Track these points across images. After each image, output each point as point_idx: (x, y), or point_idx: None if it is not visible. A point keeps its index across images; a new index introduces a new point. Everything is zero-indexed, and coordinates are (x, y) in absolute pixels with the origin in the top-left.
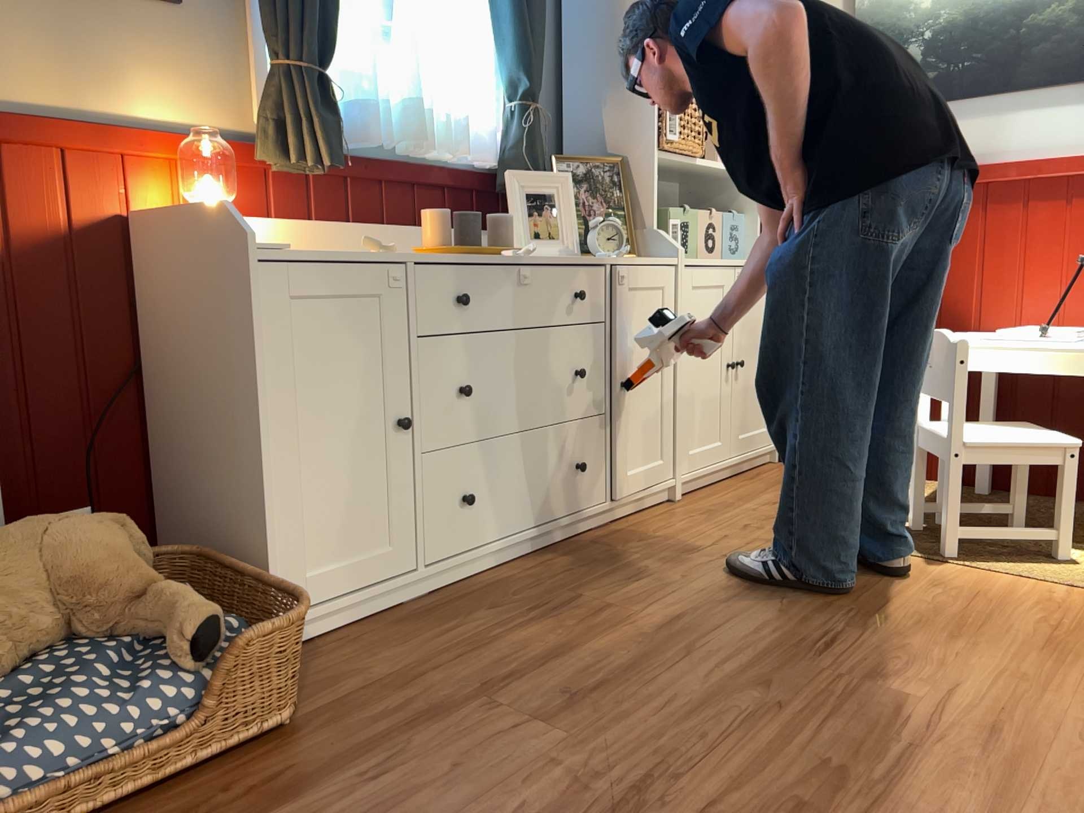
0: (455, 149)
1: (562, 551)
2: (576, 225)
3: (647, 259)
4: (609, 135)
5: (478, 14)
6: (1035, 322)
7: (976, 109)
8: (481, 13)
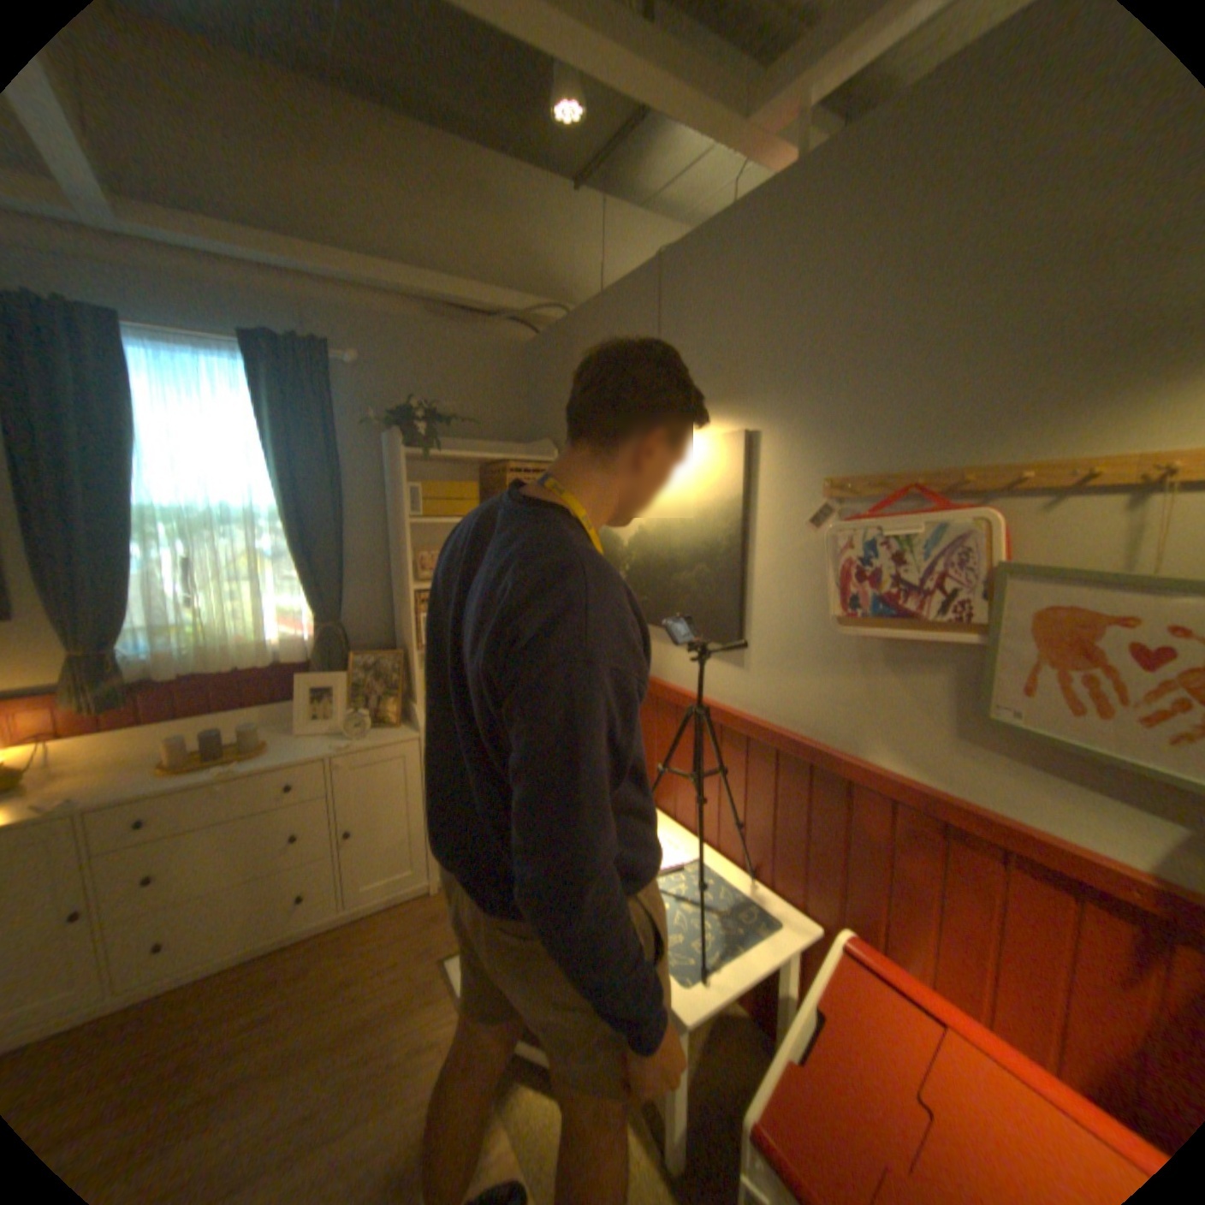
0: (255, 666)
1: (275, 962)
2: (343, 713)
3: (396, 735)
4: (403, 632)
5: (288, 567)
6: (685, 819)
7: (655, 635)
8: (288, 567)
